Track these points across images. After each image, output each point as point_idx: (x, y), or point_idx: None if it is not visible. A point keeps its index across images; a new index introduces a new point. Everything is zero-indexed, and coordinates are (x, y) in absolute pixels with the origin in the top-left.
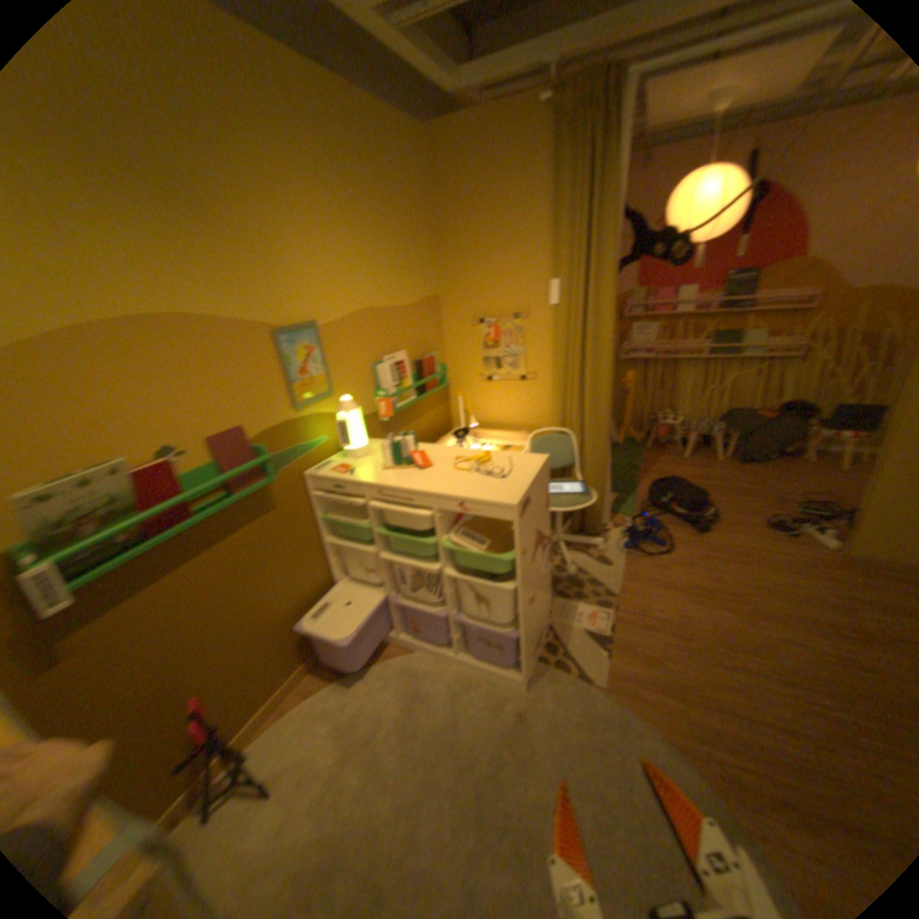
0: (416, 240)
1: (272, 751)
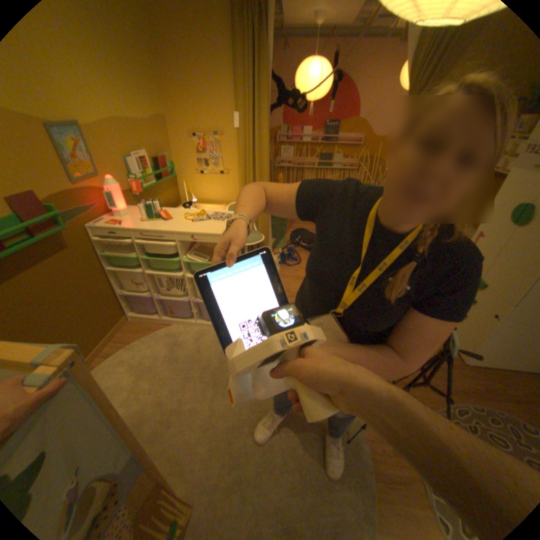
0: (145, 72)
1: None
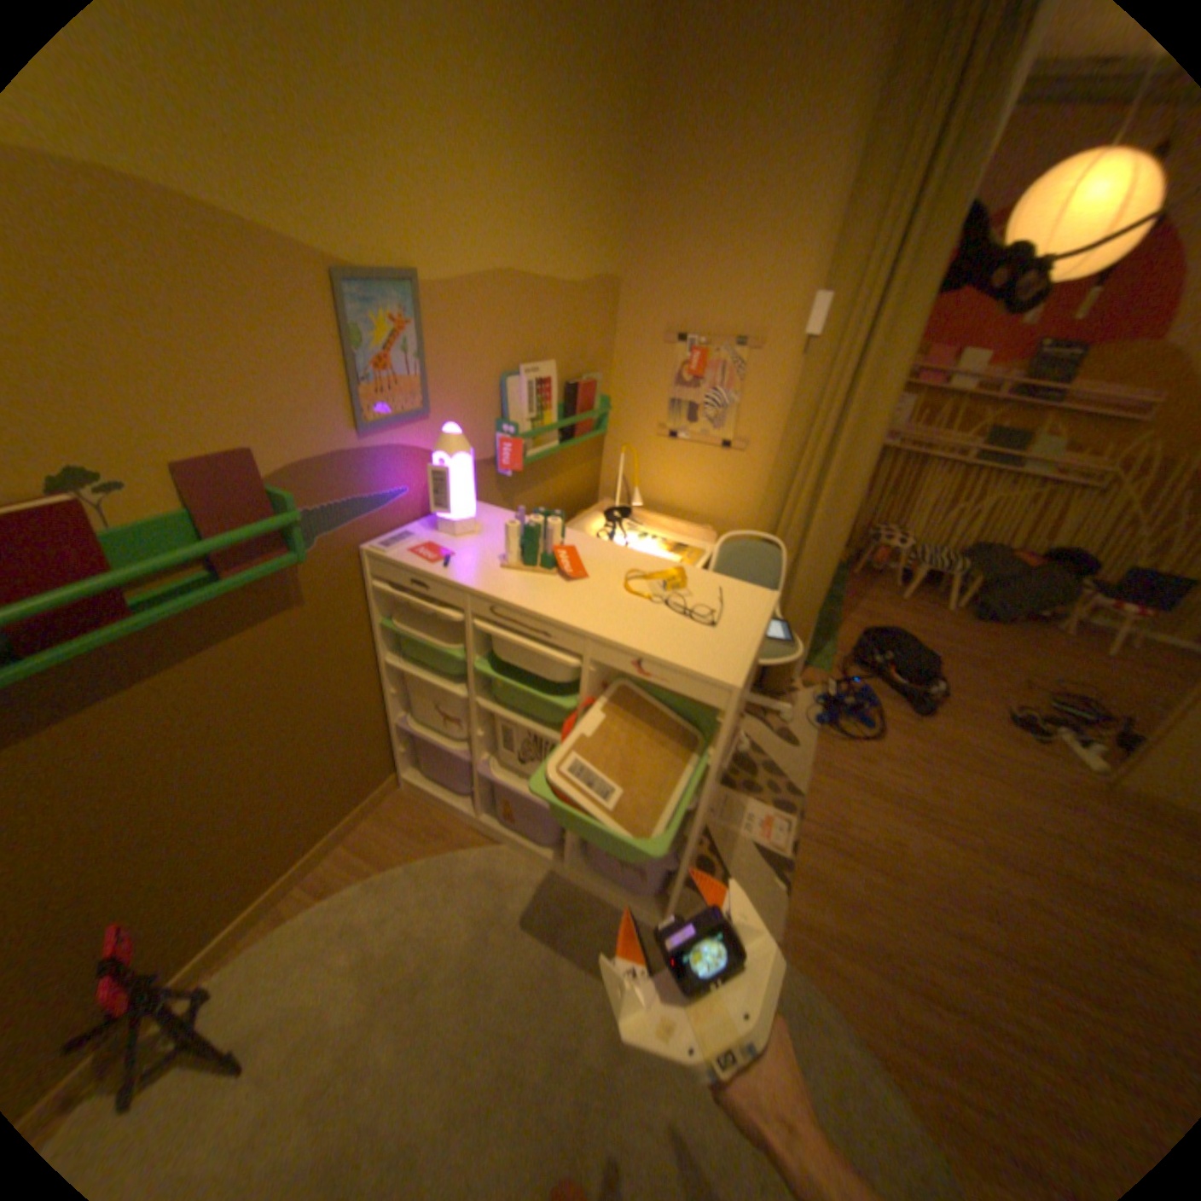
0: (611, 166)
1: (259, 985)
